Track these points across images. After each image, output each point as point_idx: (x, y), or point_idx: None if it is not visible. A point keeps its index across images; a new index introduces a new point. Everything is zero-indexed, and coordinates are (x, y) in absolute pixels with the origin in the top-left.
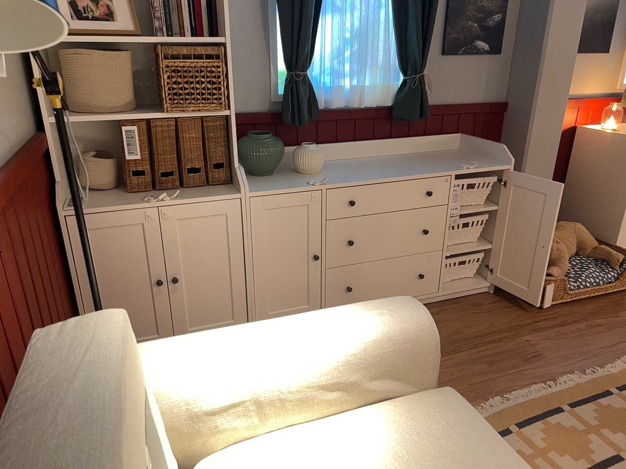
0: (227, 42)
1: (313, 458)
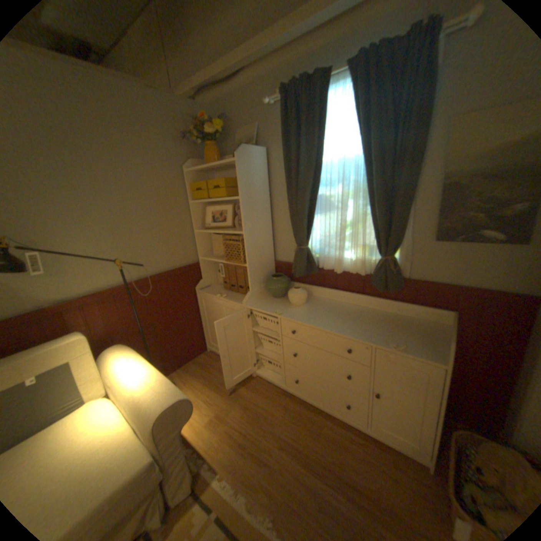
0: (248, 232)
1: (97, 427)
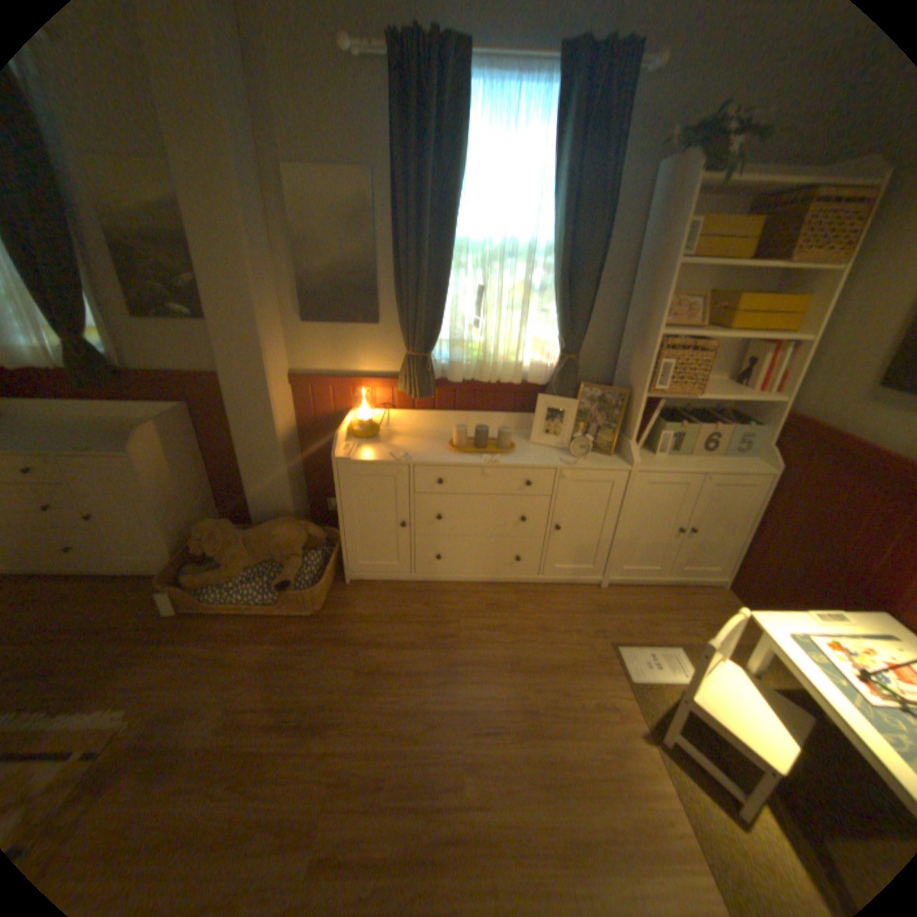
0: None
1: None
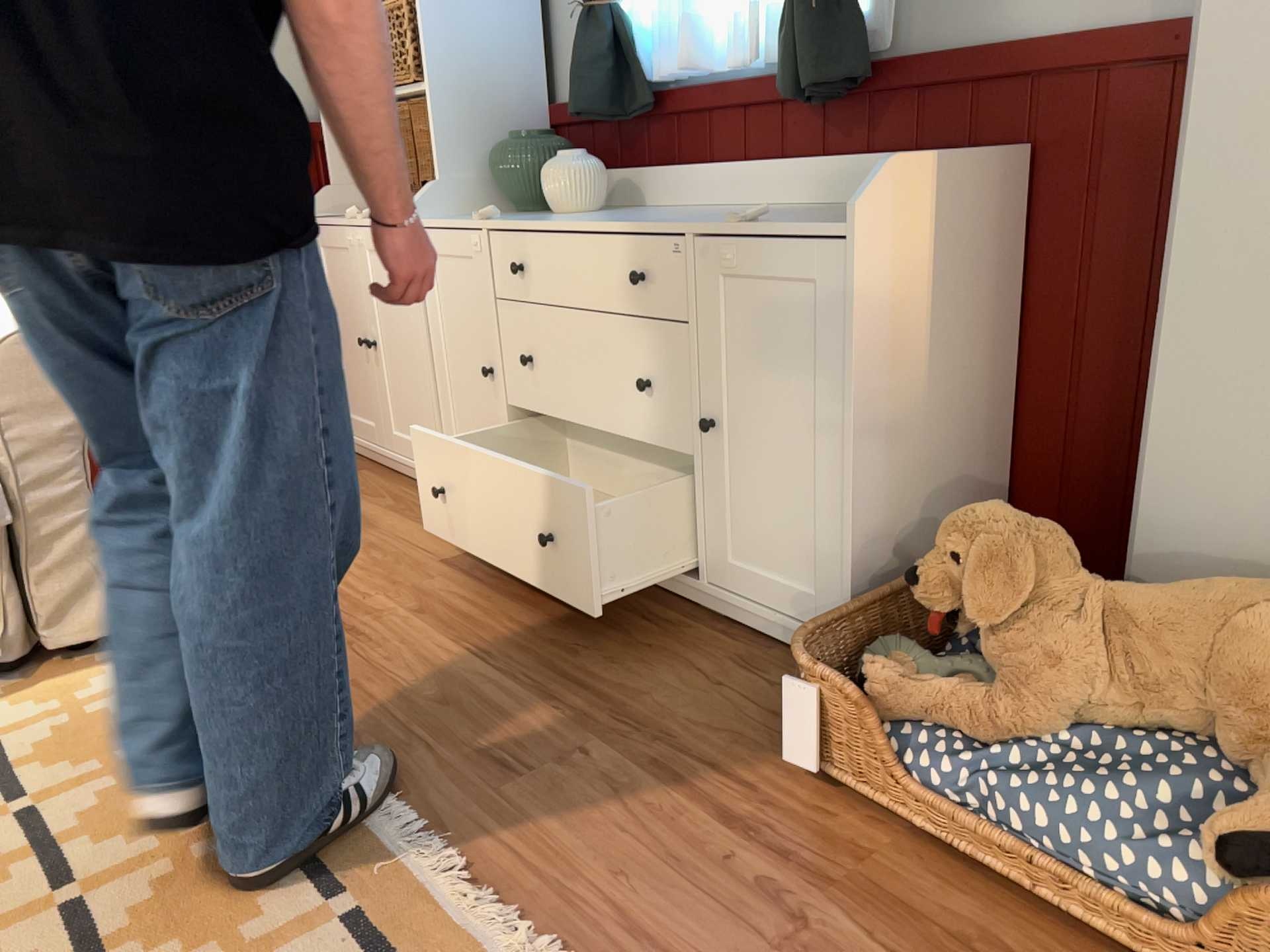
0: None
1: None
